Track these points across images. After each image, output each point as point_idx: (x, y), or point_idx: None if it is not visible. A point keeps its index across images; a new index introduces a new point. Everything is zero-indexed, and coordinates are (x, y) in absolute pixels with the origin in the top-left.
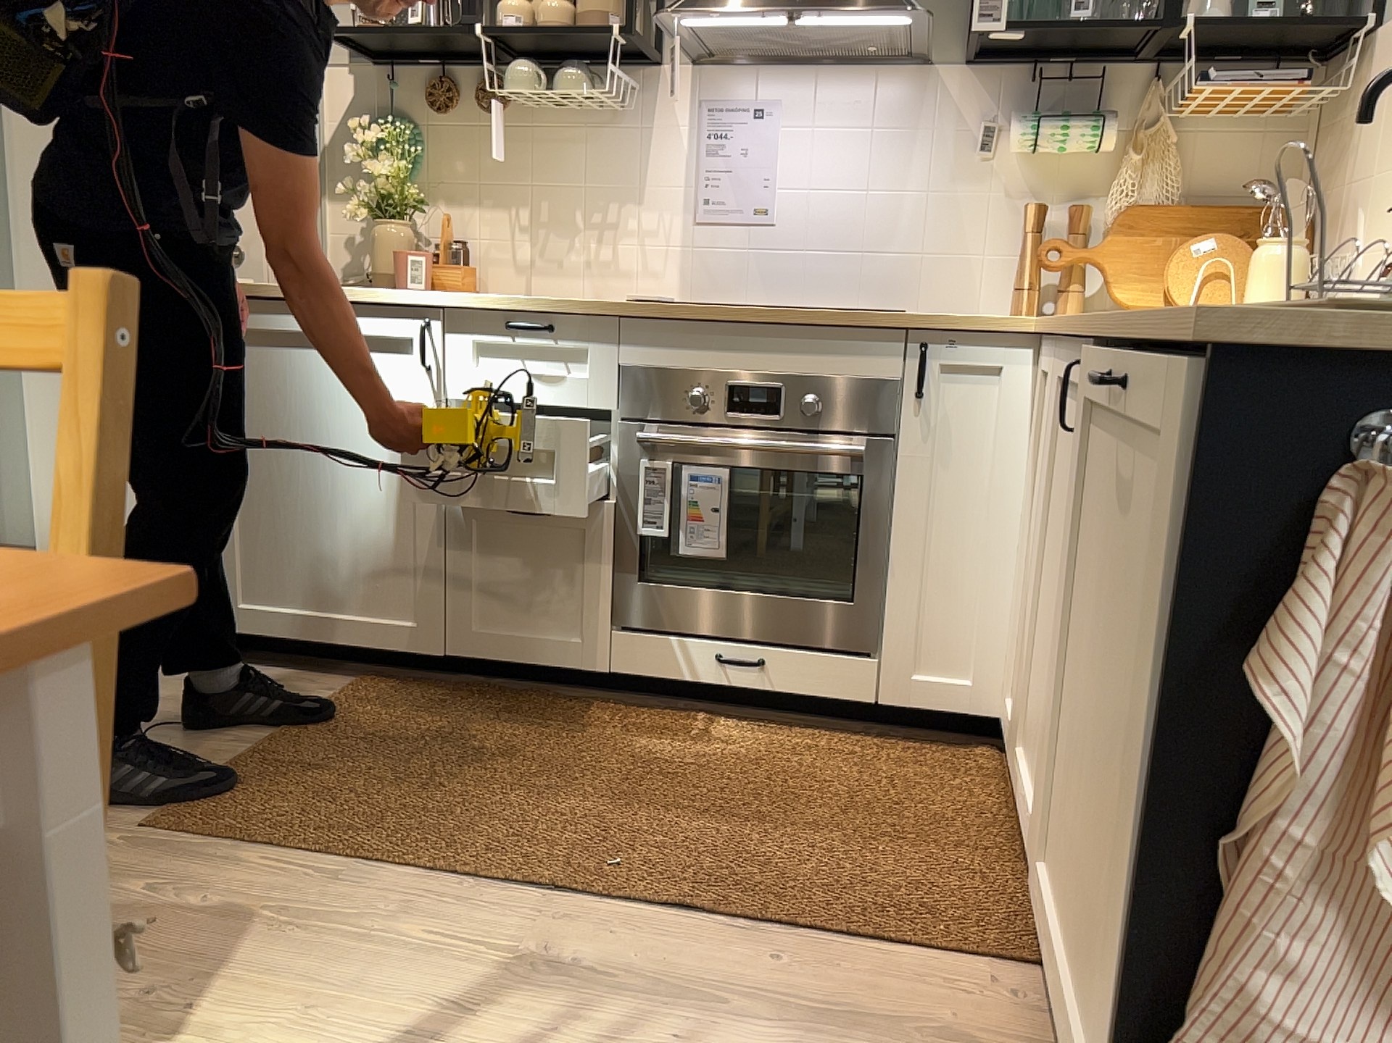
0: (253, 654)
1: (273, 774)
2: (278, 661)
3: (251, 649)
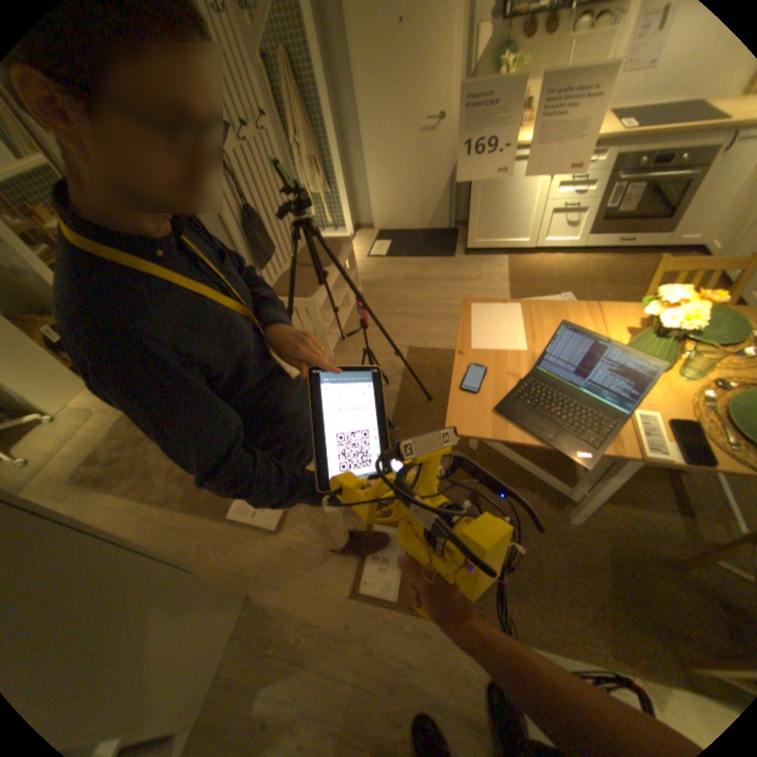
0: (472, 252)
1: (523, 287)
2: (481, 253)
3: (470, 251)
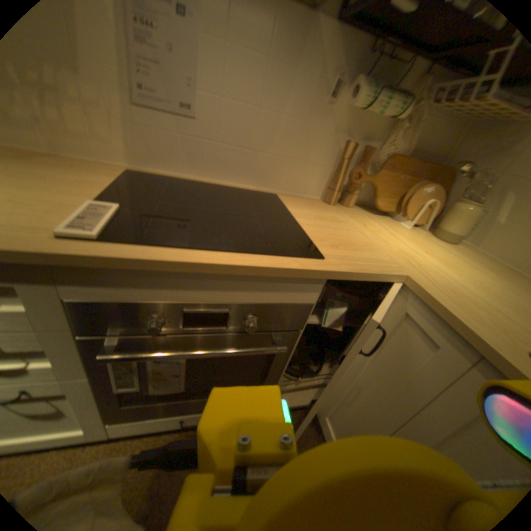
0: None
1: None
2: None
3: None
